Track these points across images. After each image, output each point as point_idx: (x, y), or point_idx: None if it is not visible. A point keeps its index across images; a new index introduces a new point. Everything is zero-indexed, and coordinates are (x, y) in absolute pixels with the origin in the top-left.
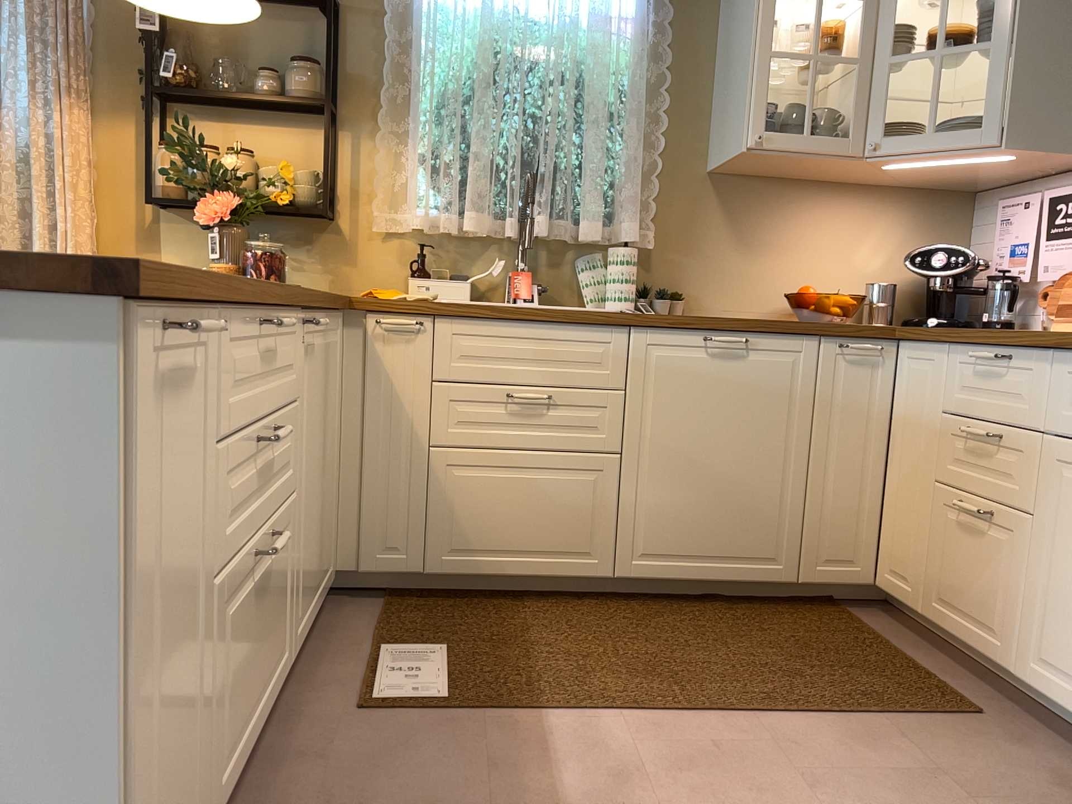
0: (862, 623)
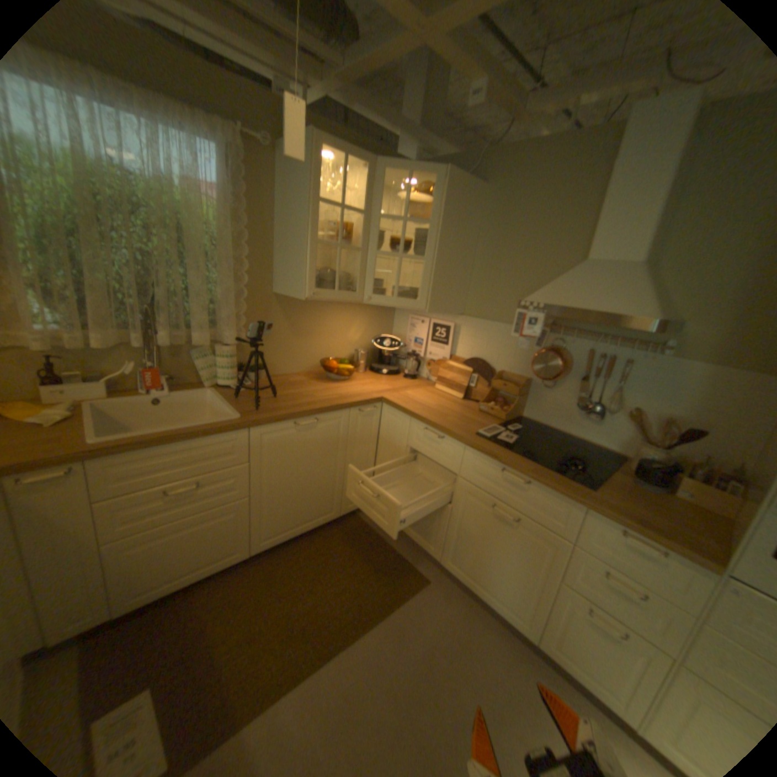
0: (367, 527)
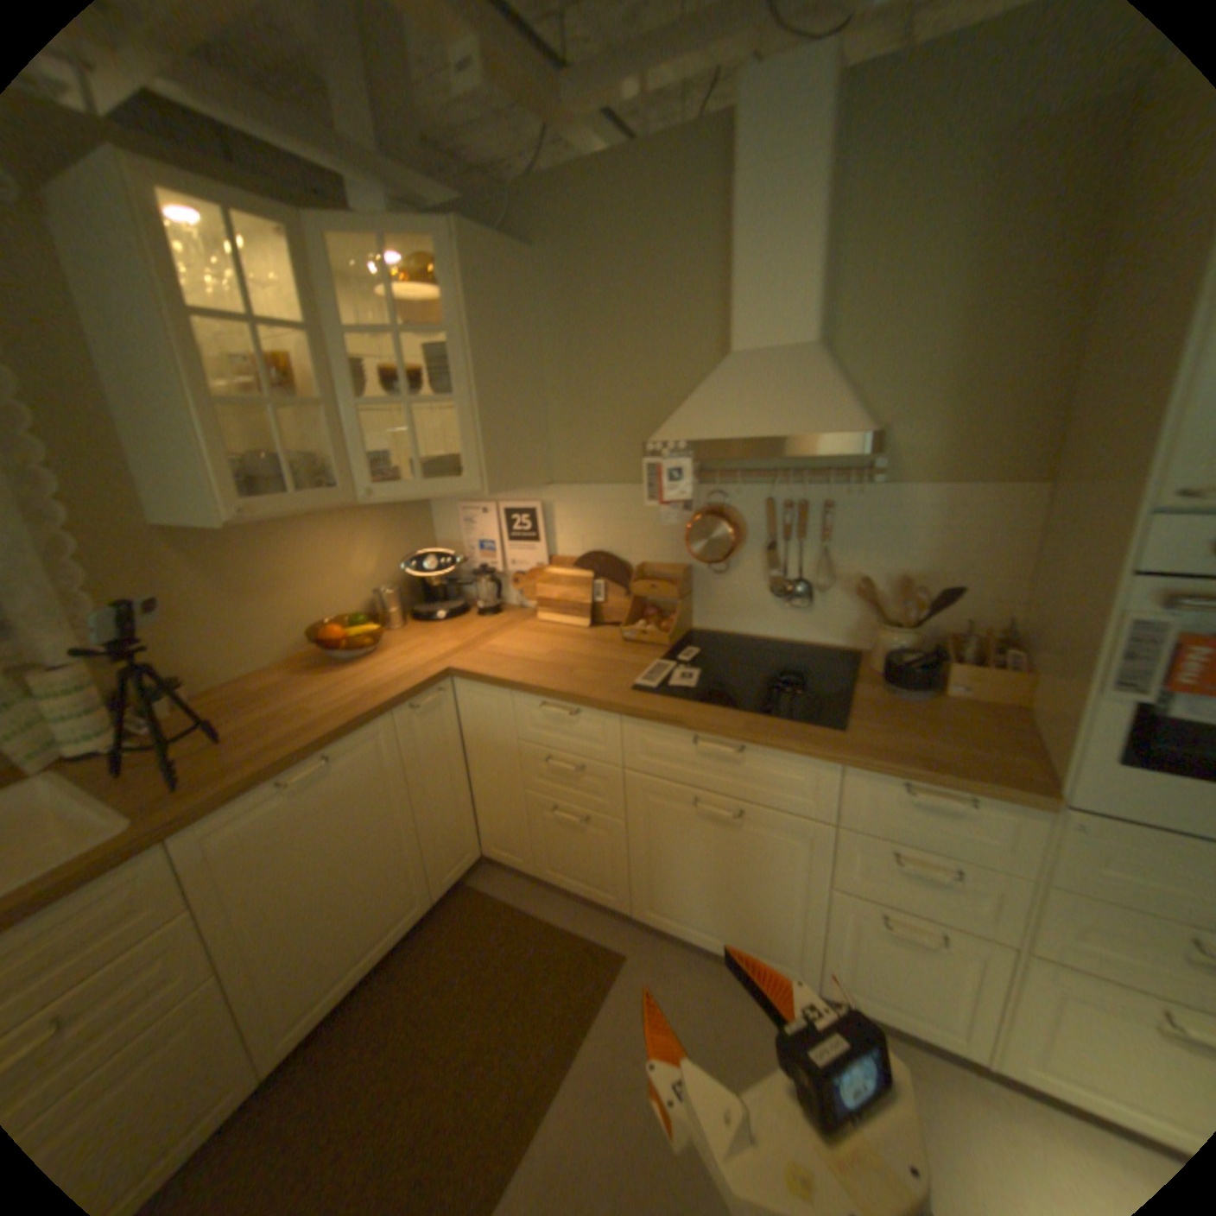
0: (490, 899)
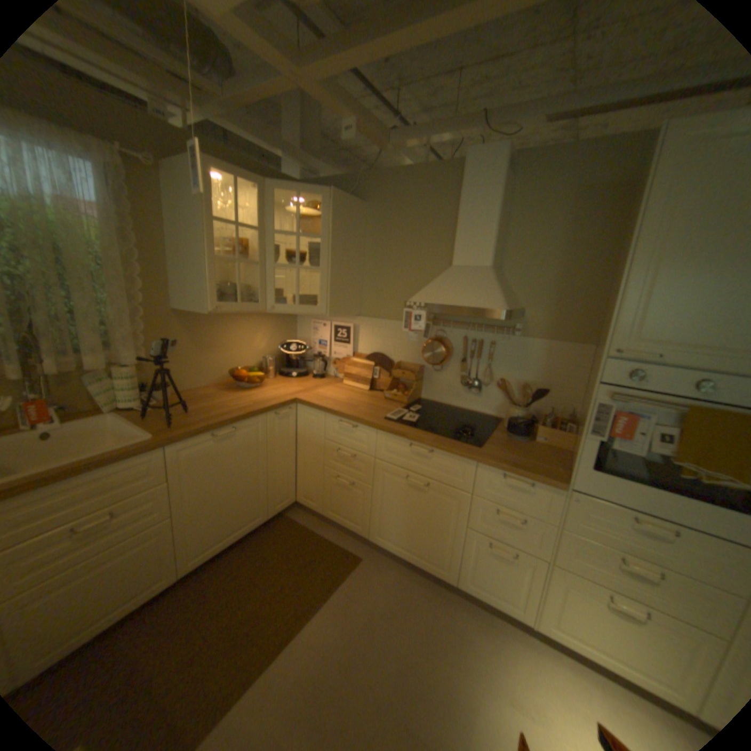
0: (296, 524)
